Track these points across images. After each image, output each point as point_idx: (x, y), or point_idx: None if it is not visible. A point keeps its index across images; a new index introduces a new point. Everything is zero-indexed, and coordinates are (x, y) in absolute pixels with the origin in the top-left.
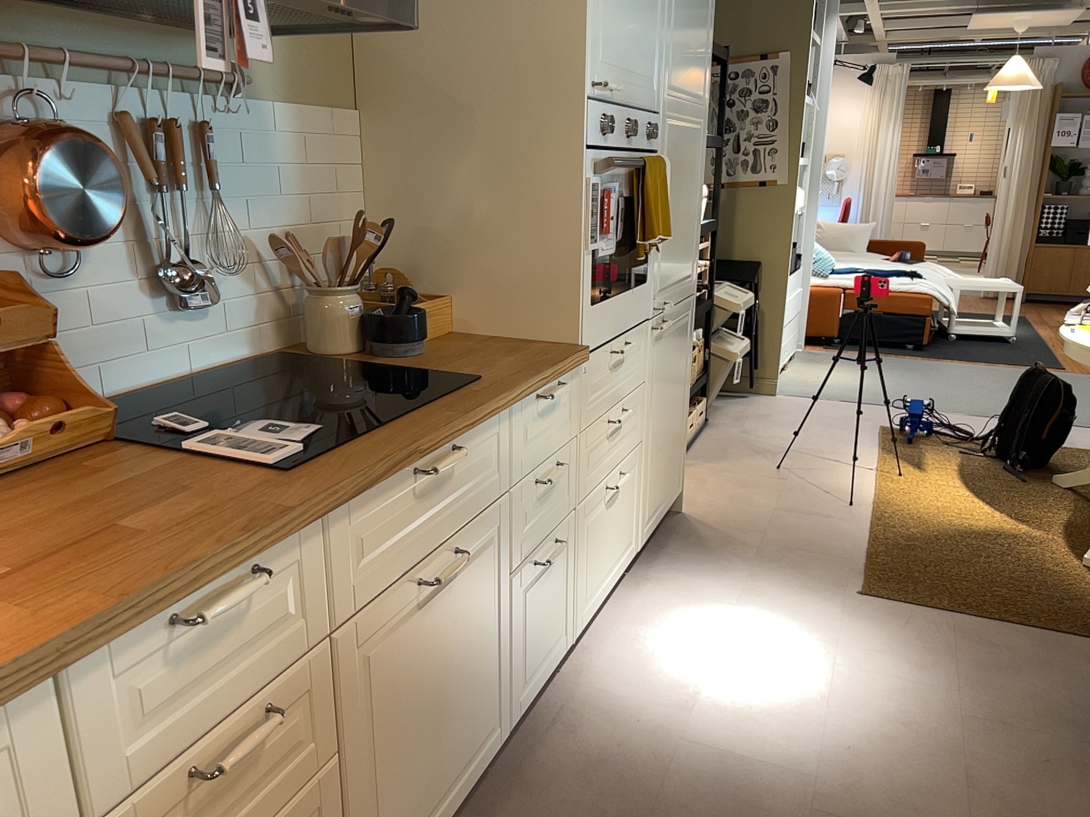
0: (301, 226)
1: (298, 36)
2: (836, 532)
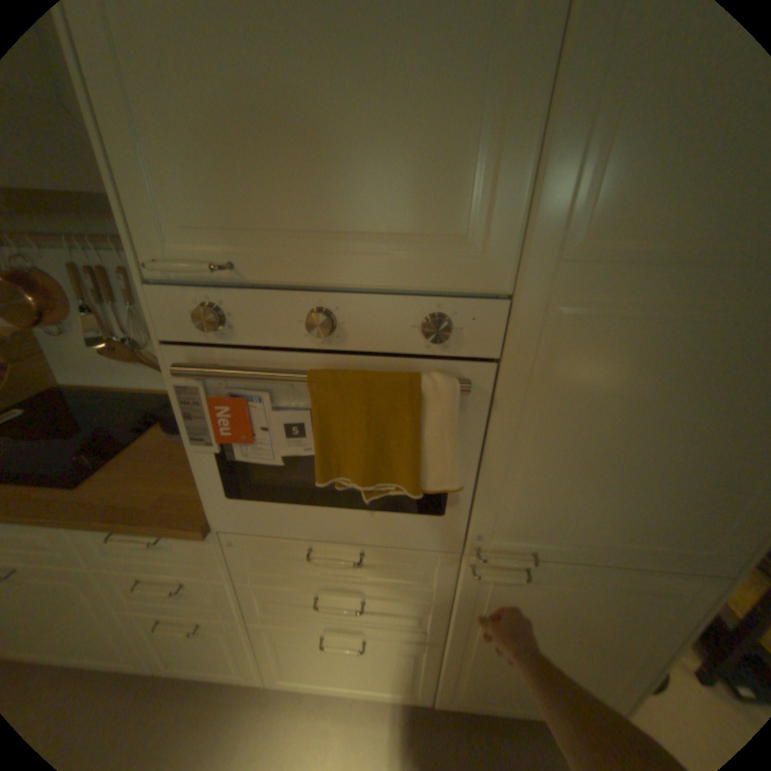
0: None
1: None
2: None
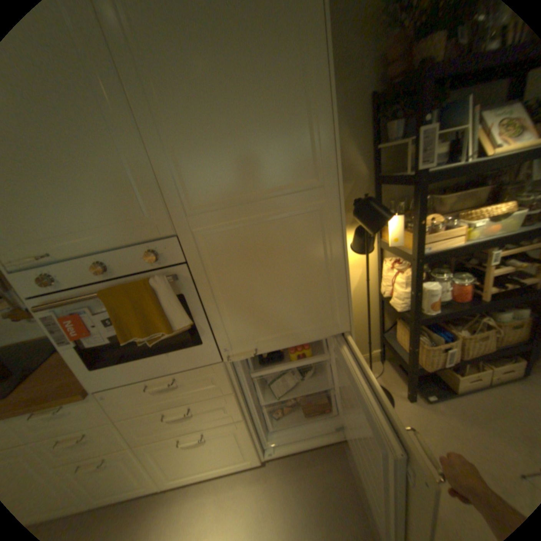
0: None
1: None
2: None
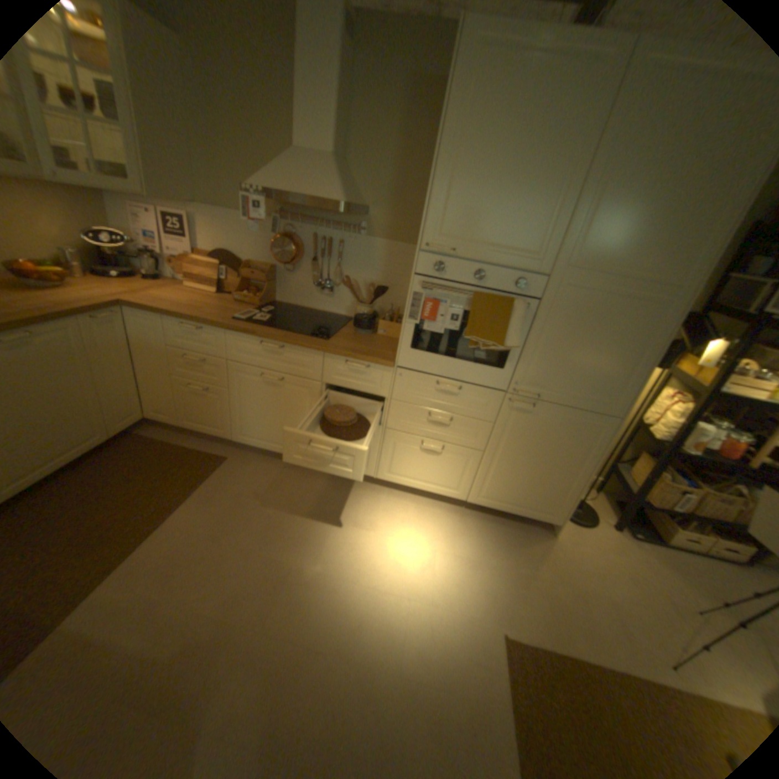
0: (379, 283)
1: (397, 215)
2: (603, 643)
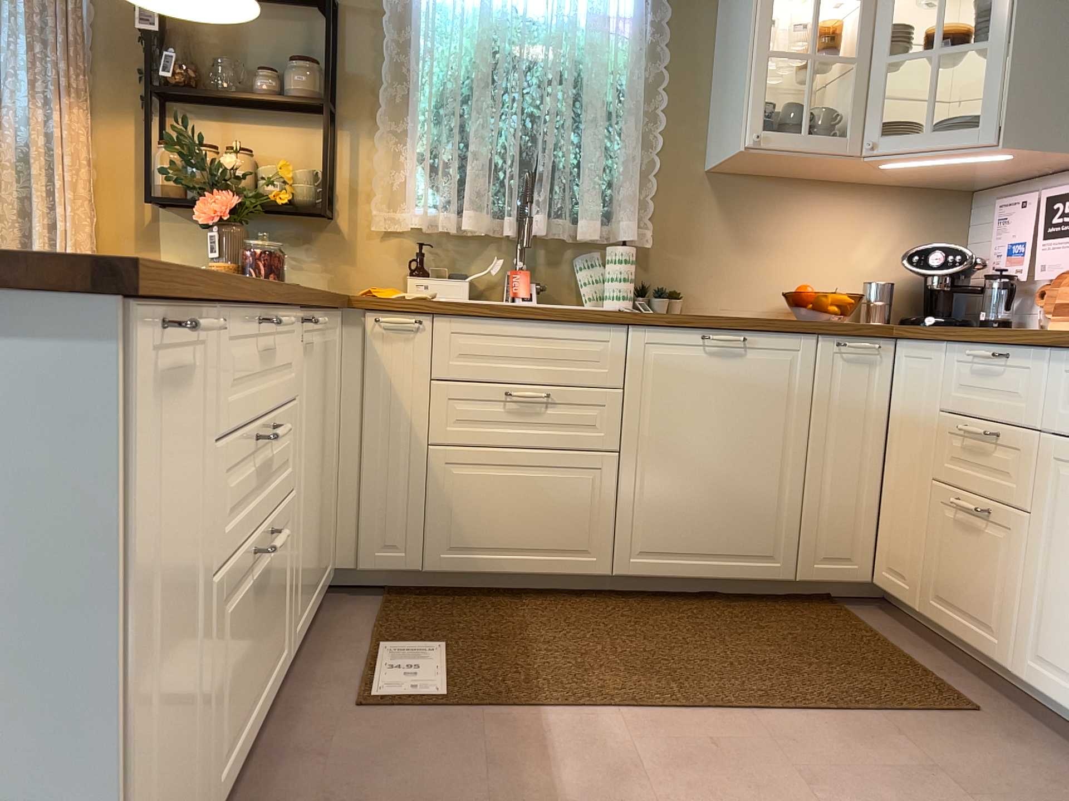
0: None
1: None
2: None
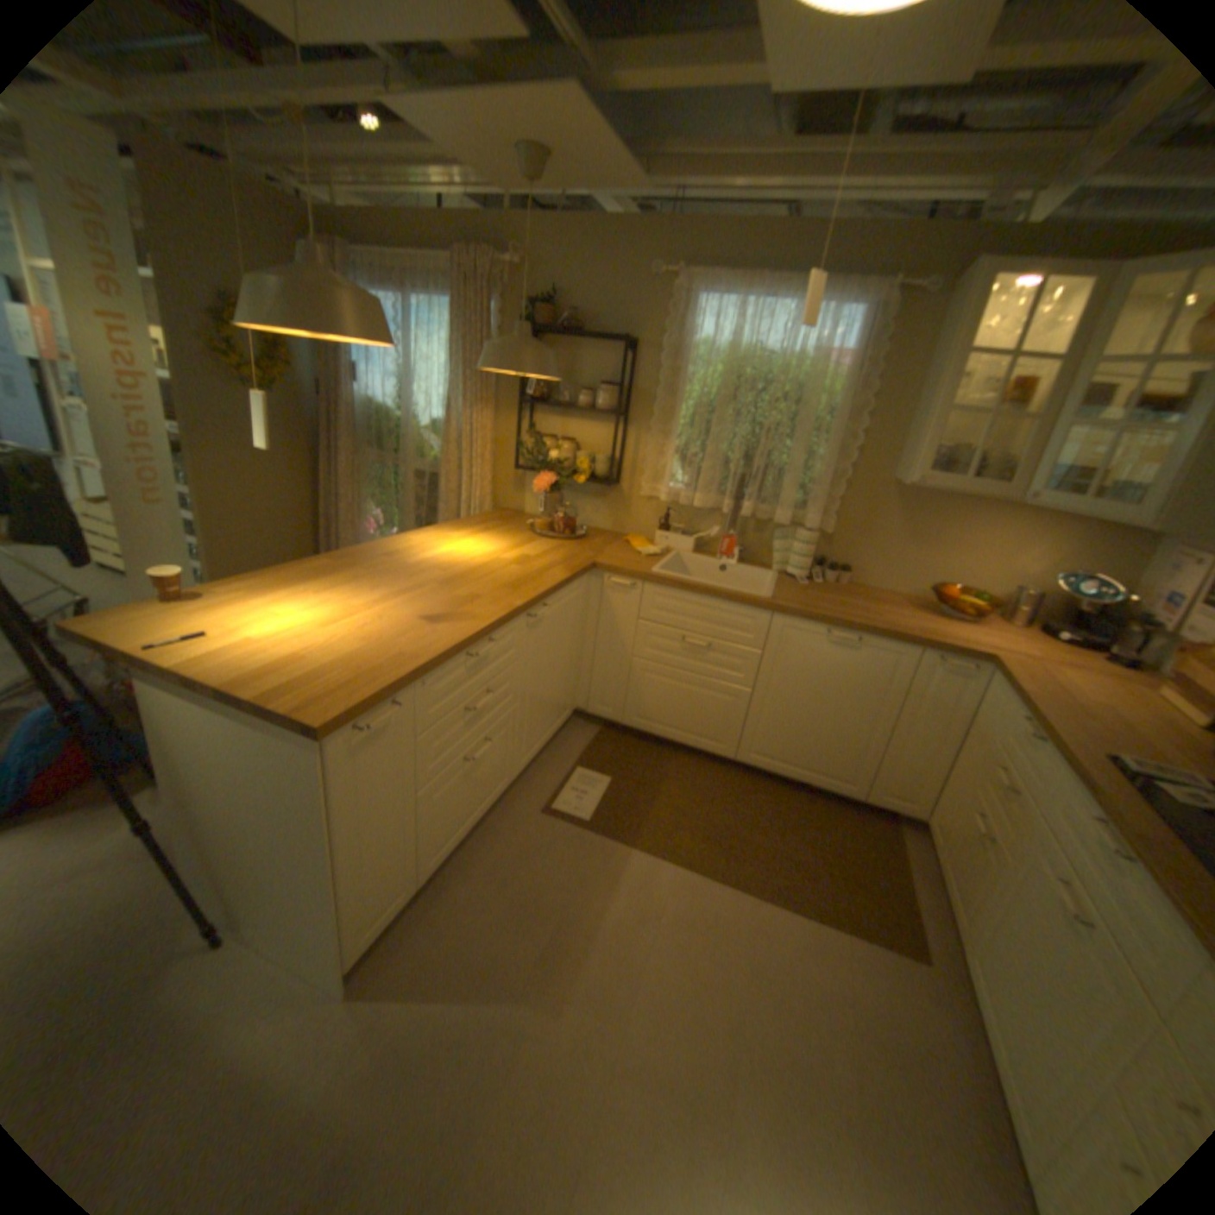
0: None
1: None
2: None
